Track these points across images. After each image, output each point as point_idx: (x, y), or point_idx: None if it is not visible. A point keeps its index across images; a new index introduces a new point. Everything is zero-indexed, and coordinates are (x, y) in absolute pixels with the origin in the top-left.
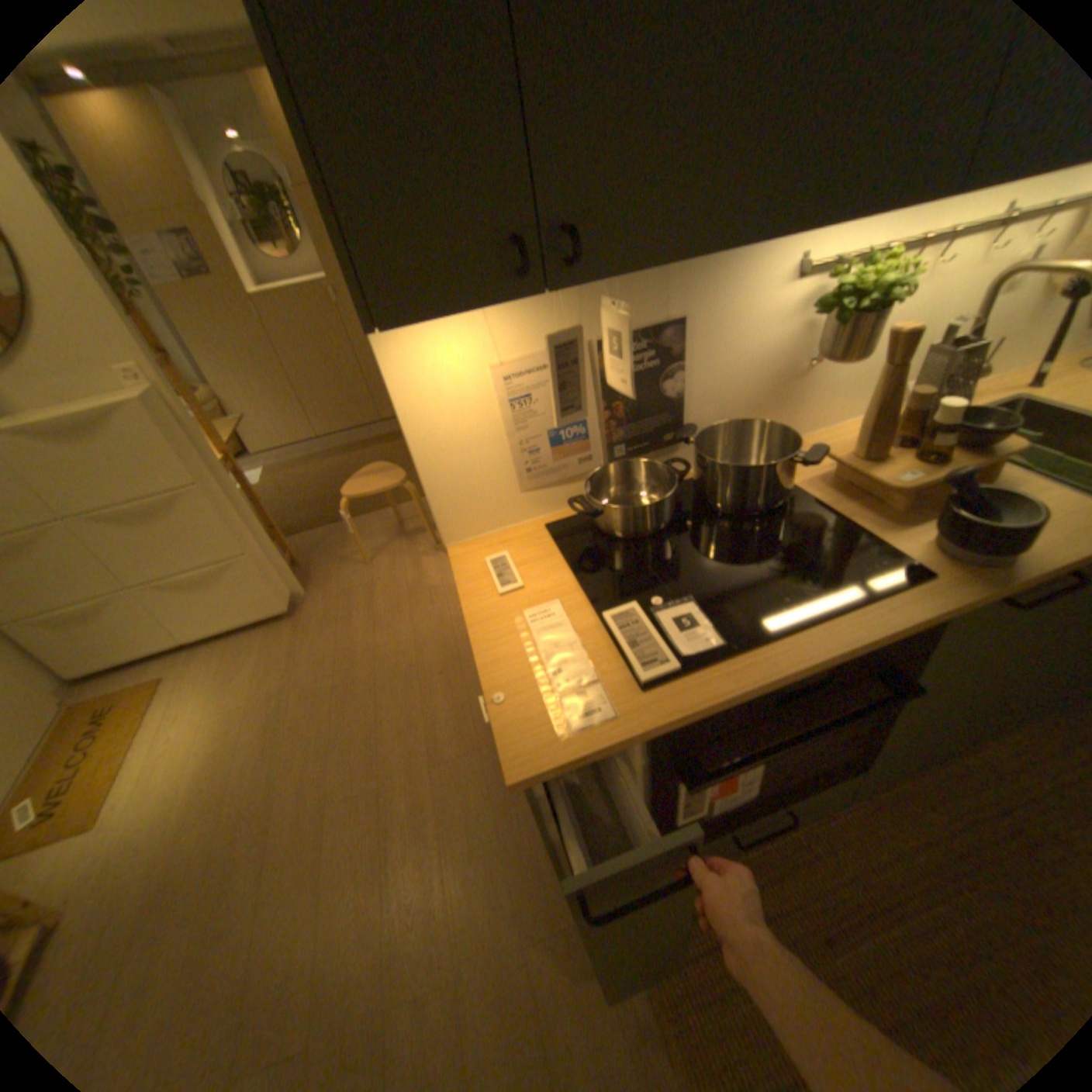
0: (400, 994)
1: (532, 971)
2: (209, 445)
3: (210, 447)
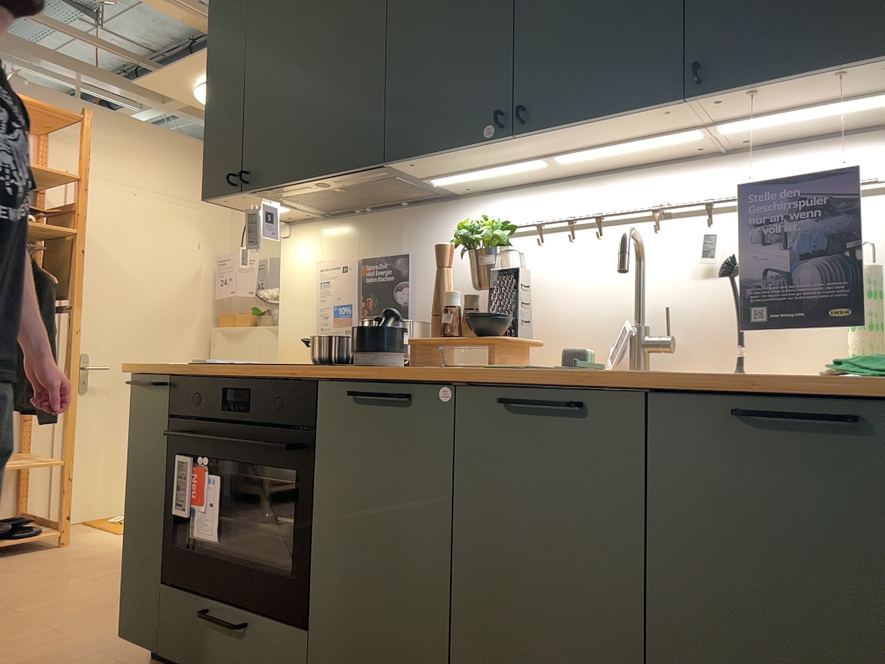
0: (55, 627)
1: (84, 660)
2: None
3: None
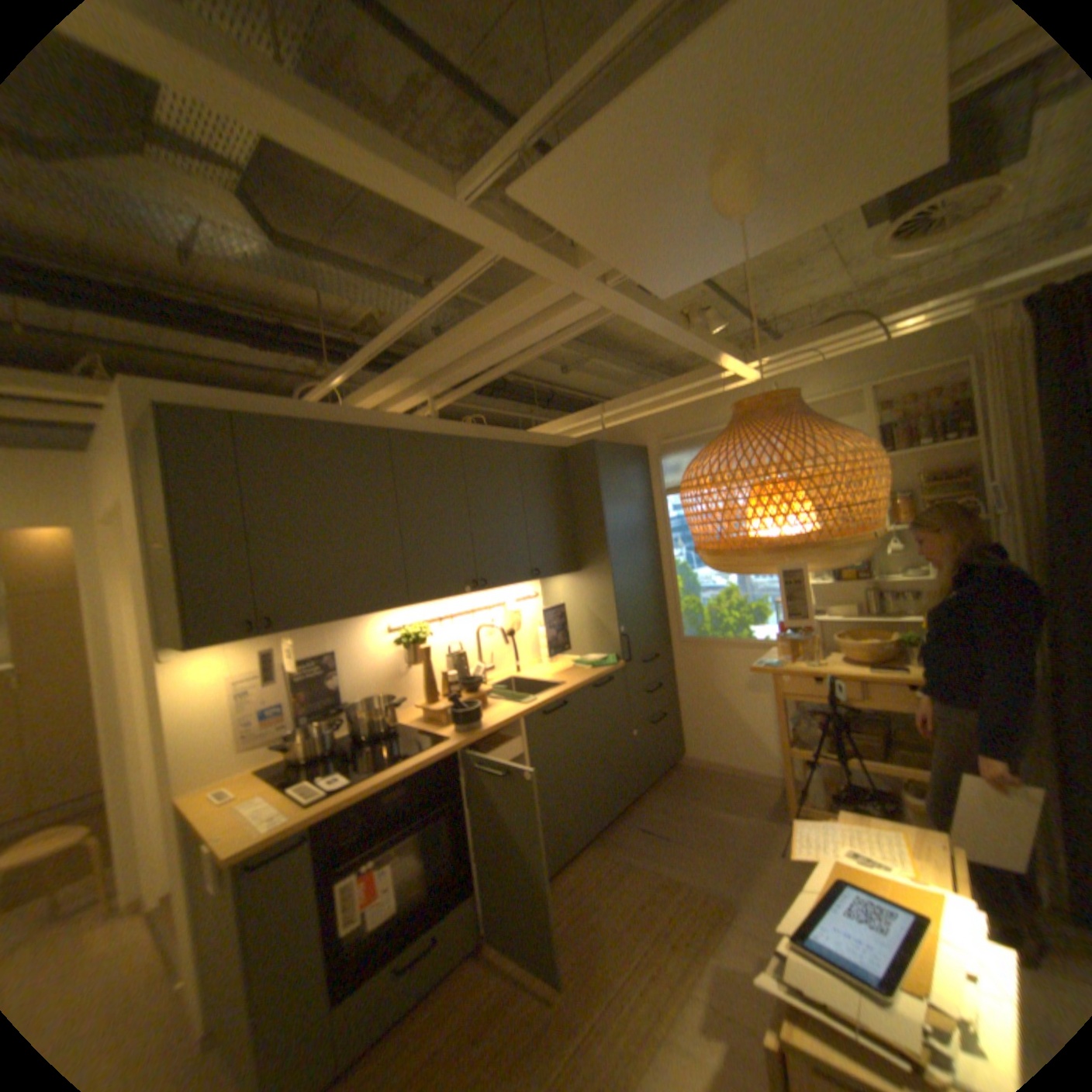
0: None
1: None
2: None
3: None
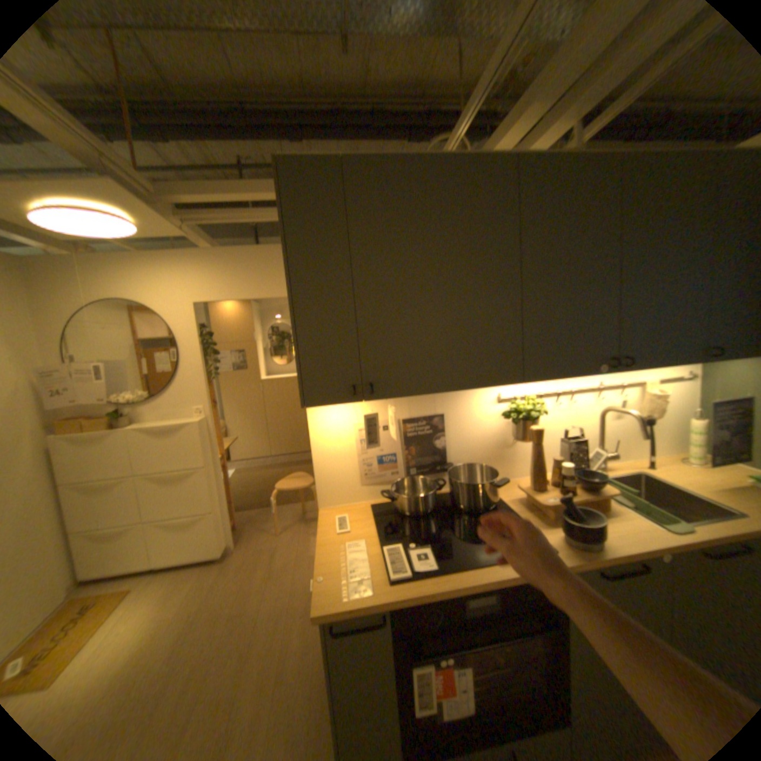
0: None
1: None
2: (215, 451)
3: (215, 452)
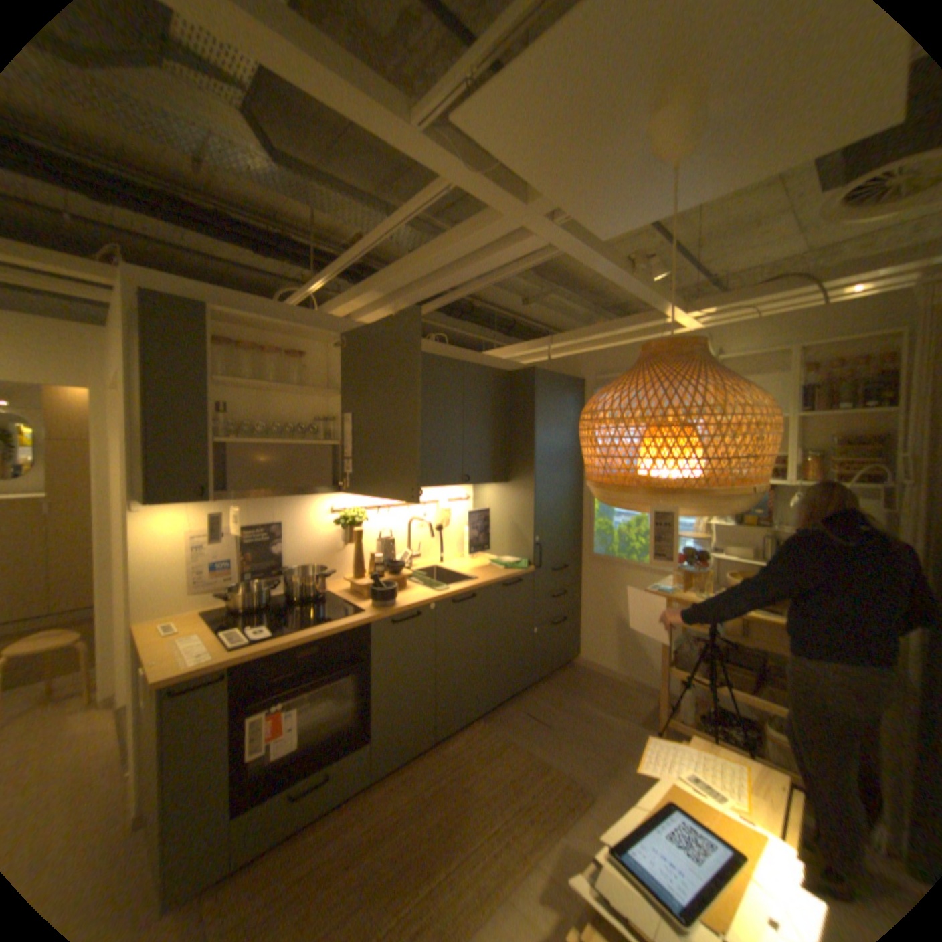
0: None
1: None
2: None
3: None
